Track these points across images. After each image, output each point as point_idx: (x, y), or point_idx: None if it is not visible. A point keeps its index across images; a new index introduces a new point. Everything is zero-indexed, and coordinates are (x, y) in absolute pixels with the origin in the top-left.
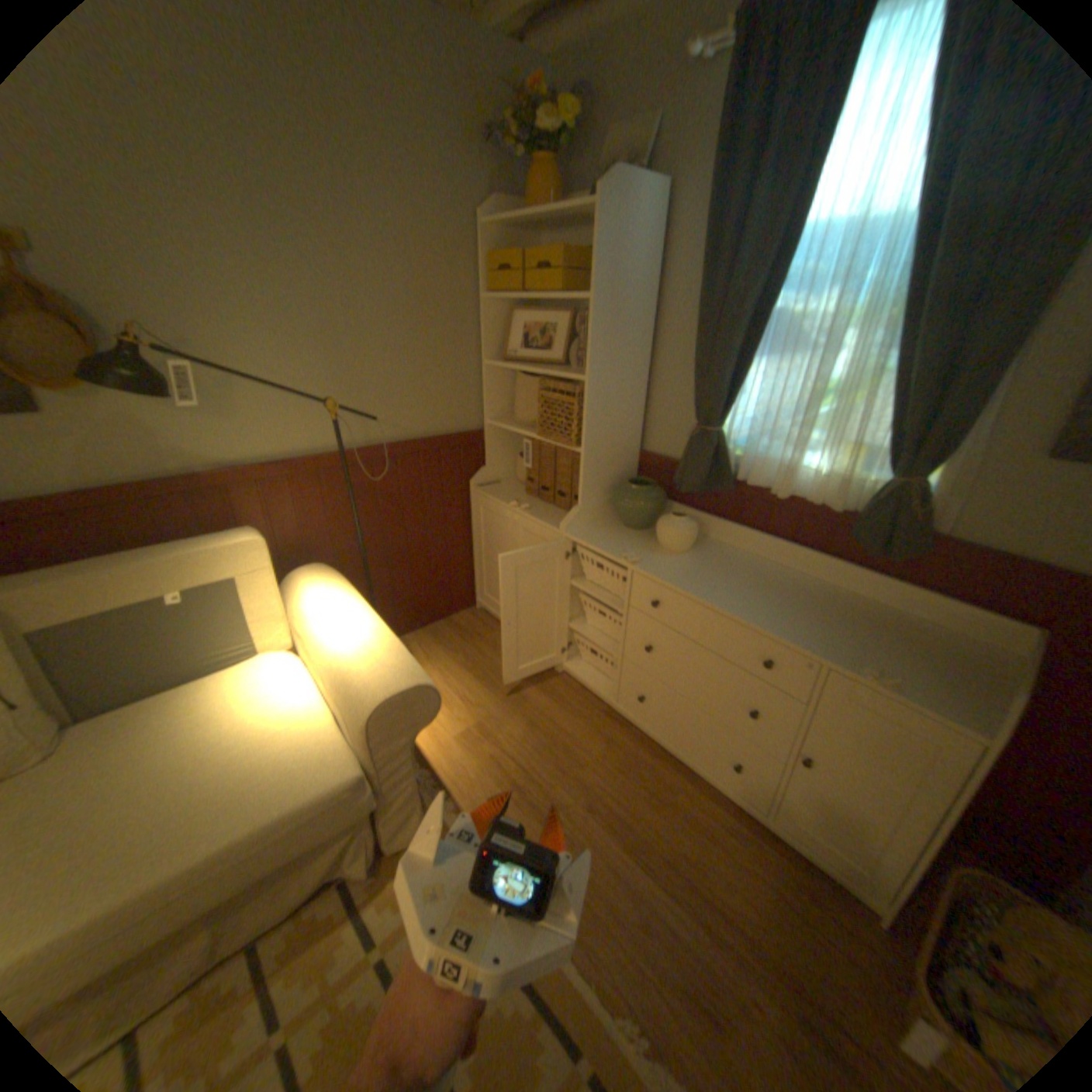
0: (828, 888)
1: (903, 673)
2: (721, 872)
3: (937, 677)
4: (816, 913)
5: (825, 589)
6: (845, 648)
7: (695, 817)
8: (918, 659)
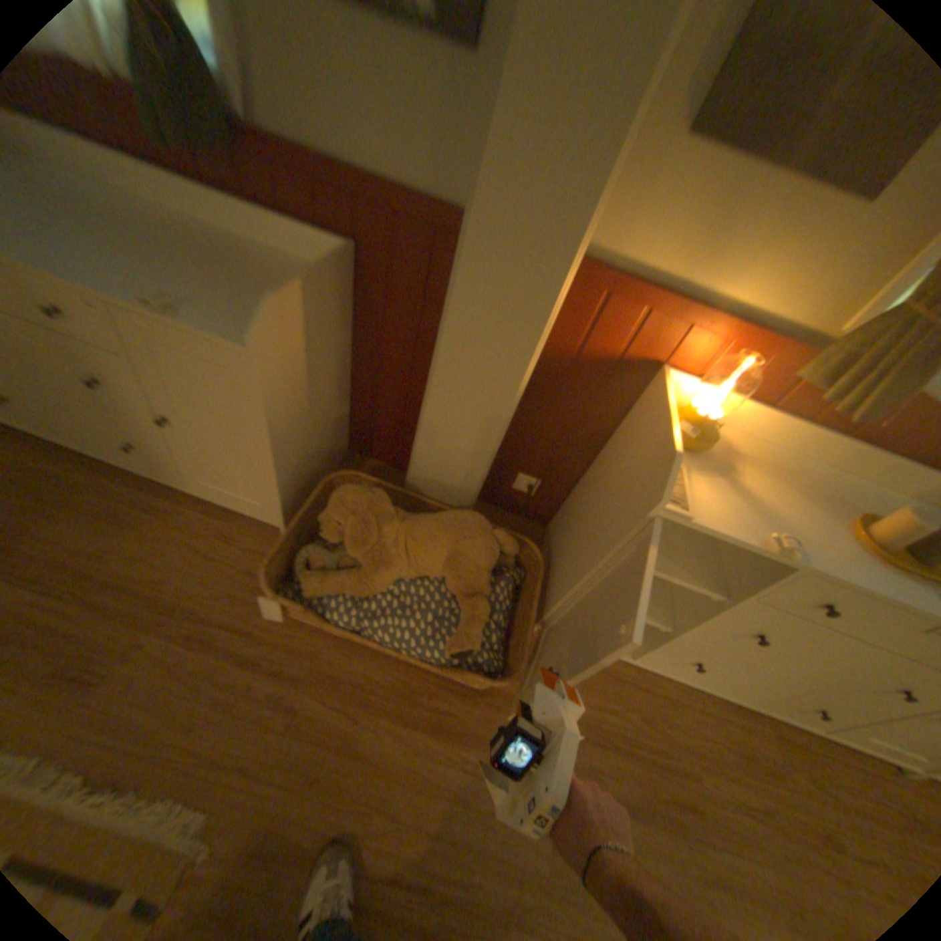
0: (244, 527)
1: (190, 298)
2: (126, 552)
3: (234, 301)
4: (225, 551)
5: (167, 222)
6: (135, 280)
7: (105, 512)
8: (227, 286)
